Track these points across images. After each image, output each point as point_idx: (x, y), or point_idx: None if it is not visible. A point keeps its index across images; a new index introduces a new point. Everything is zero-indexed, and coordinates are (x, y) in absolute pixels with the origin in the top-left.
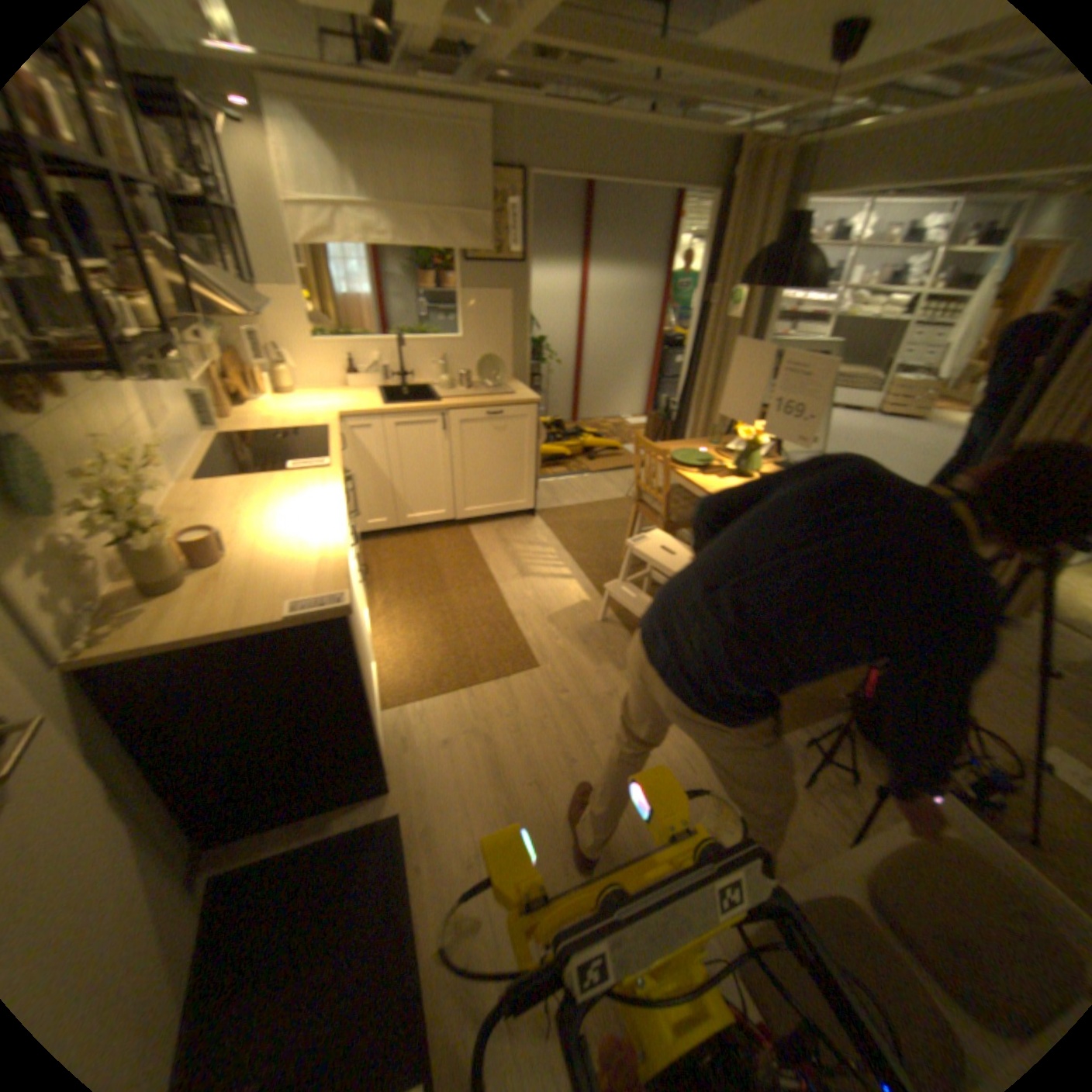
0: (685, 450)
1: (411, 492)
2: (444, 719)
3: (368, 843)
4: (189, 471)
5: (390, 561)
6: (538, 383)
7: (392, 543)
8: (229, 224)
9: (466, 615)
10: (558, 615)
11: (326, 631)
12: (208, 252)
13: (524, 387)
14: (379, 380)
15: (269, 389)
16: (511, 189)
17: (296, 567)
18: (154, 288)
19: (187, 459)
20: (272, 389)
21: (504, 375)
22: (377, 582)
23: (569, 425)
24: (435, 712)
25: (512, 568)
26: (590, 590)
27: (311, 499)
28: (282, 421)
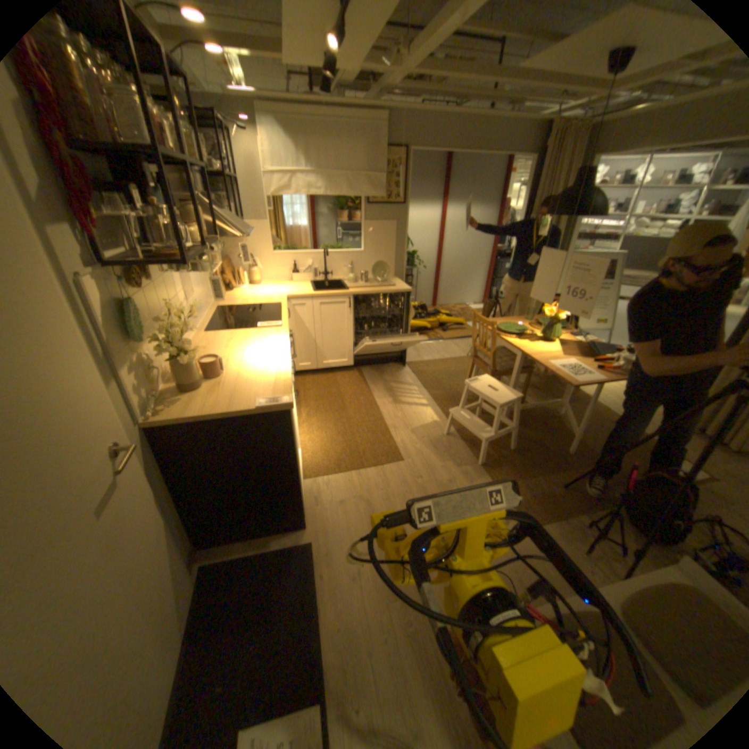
0: (507, 323)
1: (326, 347)
2: (341, 488)
3: (292, 557)
4: (201, 327)
5: (310, 390)
6: (410, 281)
7: (312, 379)
8: (231, 186)
9: (357, 425)
10: (417, 429)
11: (277, 419)
12: (219, 202)
13: (400, 282)
14: (310, 277)
15: (245, 282)
16: (397, 159)
17: (261, 381)
18: (197, 221)
19: (200, 320)
20: (247, 282)
21: (388, 274)
22: (302, 402)
23: (429, 308)
24: (335, 483)
25: (388, 397)
26: (439, 414)
27: (270, 344)
28: (253, 300)
